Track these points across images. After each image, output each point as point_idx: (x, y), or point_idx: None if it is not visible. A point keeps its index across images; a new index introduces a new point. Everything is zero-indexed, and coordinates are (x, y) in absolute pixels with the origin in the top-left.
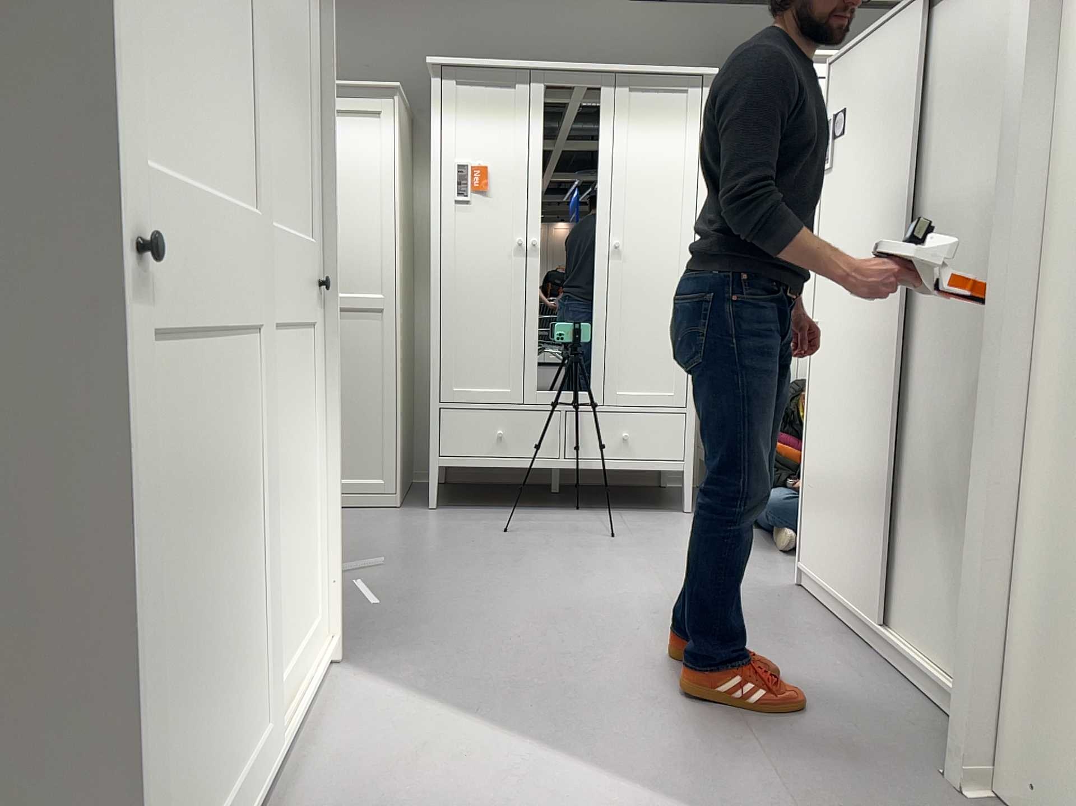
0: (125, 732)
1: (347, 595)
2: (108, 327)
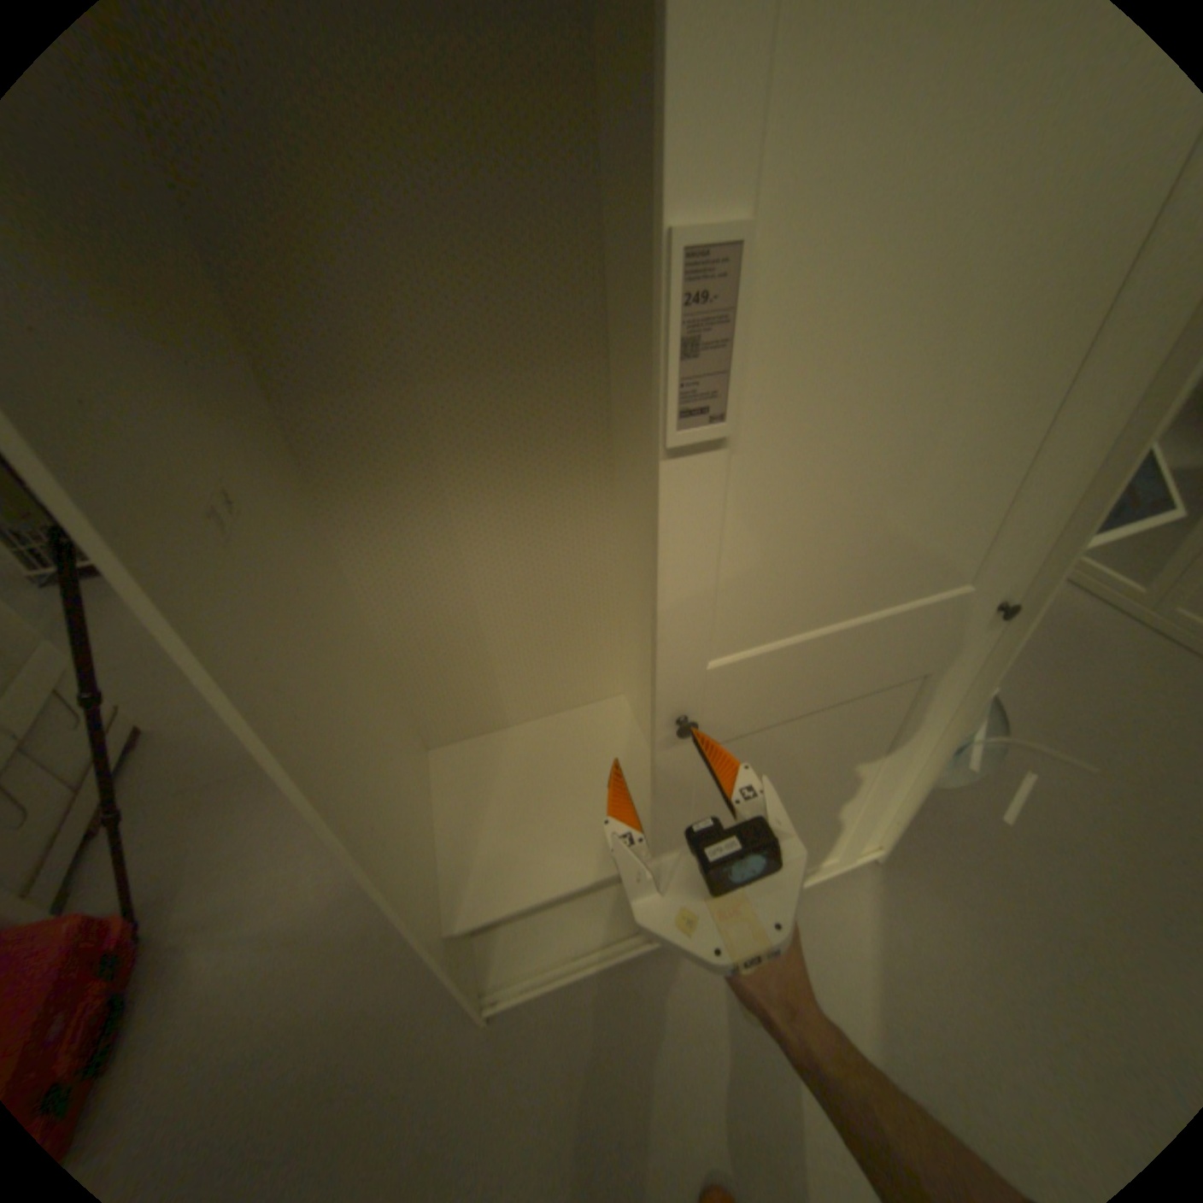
0: (445, 965)
1: (1004, 785)
2: (363, 859)
